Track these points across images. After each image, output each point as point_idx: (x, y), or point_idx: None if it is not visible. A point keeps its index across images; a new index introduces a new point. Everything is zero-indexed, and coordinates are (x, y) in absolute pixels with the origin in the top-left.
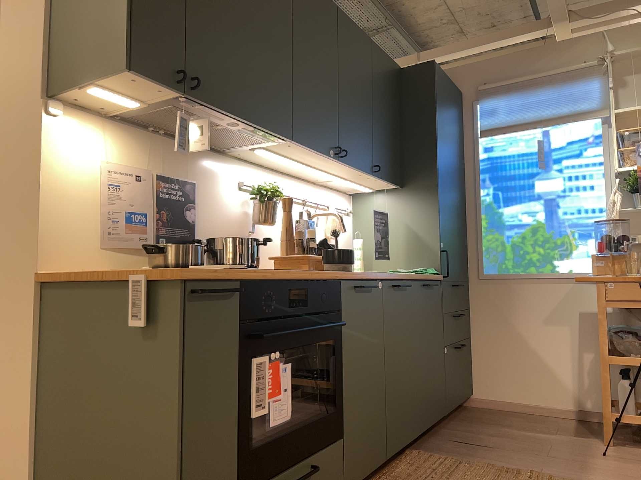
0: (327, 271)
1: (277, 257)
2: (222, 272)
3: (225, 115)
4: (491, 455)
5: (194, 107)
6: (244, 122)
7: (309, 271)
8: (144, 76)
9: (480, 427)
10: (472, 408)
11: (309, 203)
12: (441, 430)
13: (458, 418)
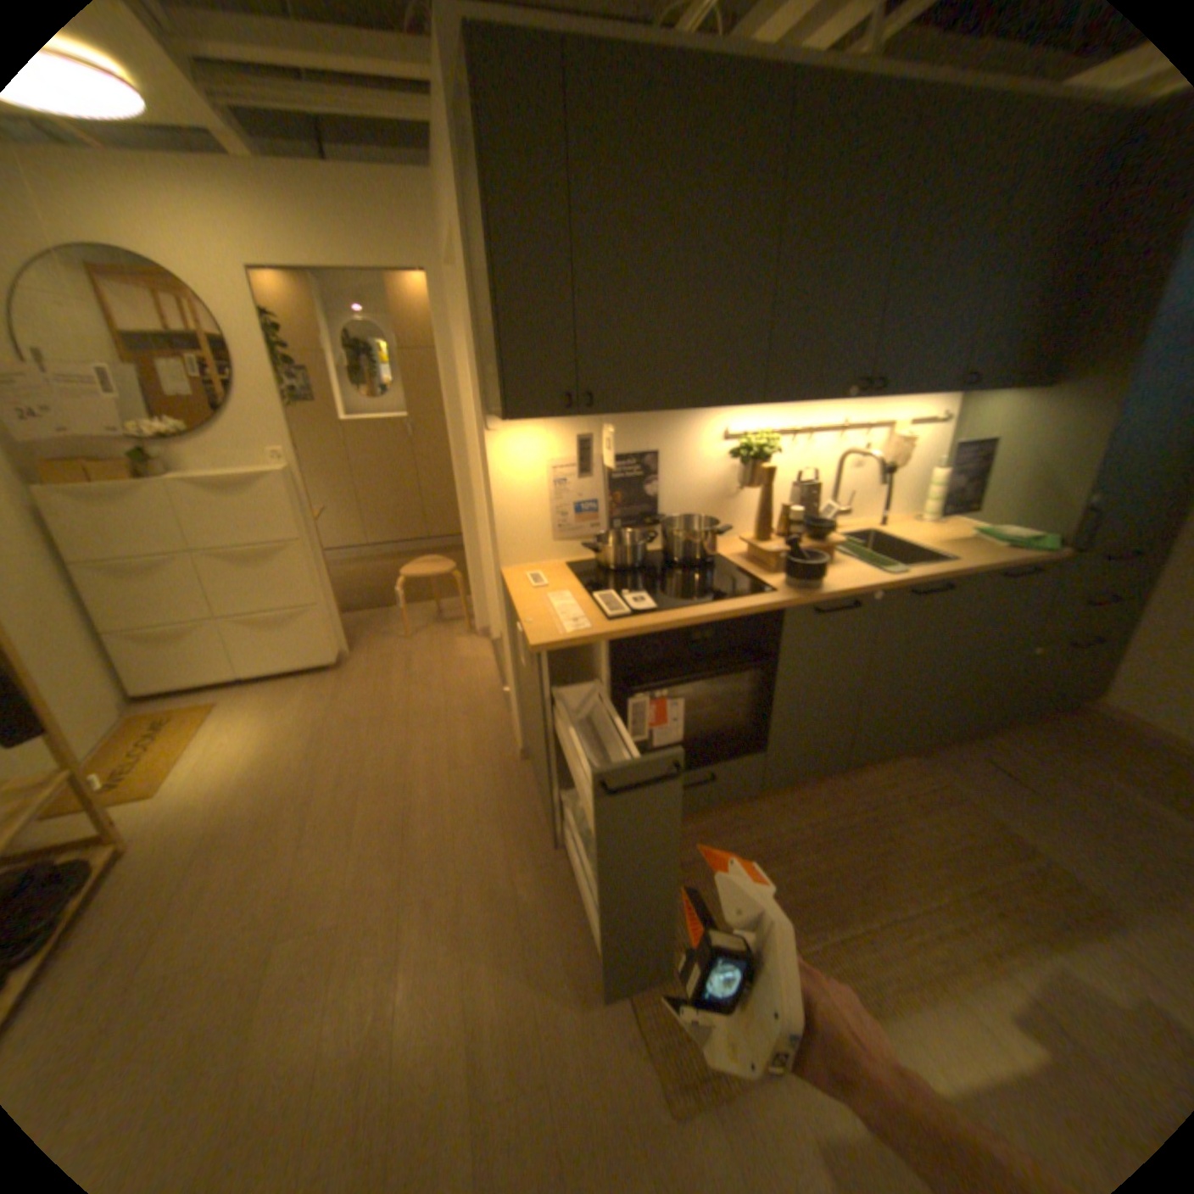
0: (771, 591)
1: (744, 541)
2: (591, 630)
3: (644, 412)
4: (1024, 810)
5: (602, 414)
6: (674, 409)
7: (735, 598)
8: (525, 416)
9: (1062, 756)
10: (1092, 714)
11: (853, 425)
12: (992, 737)
13: (1043, 725)
